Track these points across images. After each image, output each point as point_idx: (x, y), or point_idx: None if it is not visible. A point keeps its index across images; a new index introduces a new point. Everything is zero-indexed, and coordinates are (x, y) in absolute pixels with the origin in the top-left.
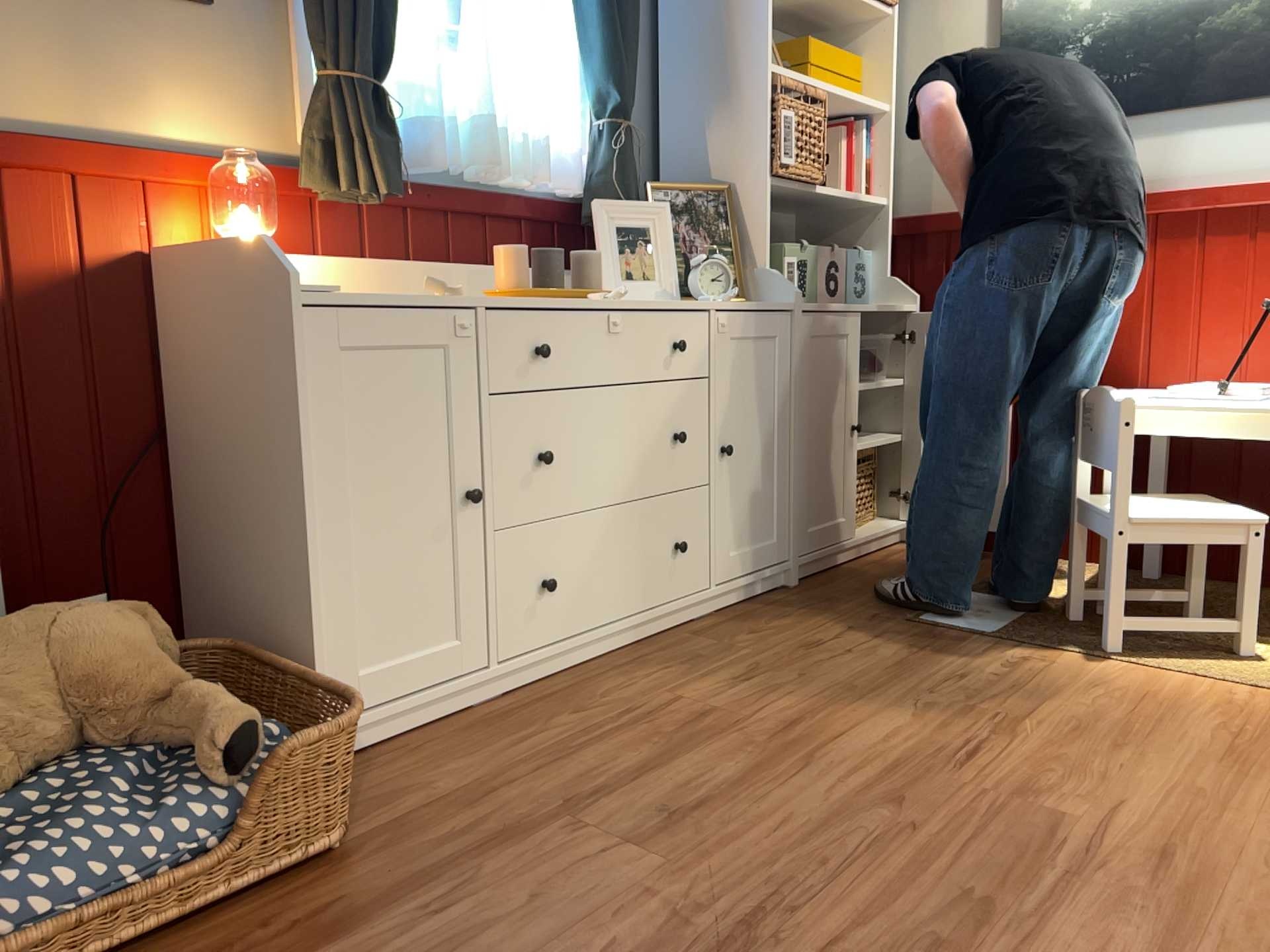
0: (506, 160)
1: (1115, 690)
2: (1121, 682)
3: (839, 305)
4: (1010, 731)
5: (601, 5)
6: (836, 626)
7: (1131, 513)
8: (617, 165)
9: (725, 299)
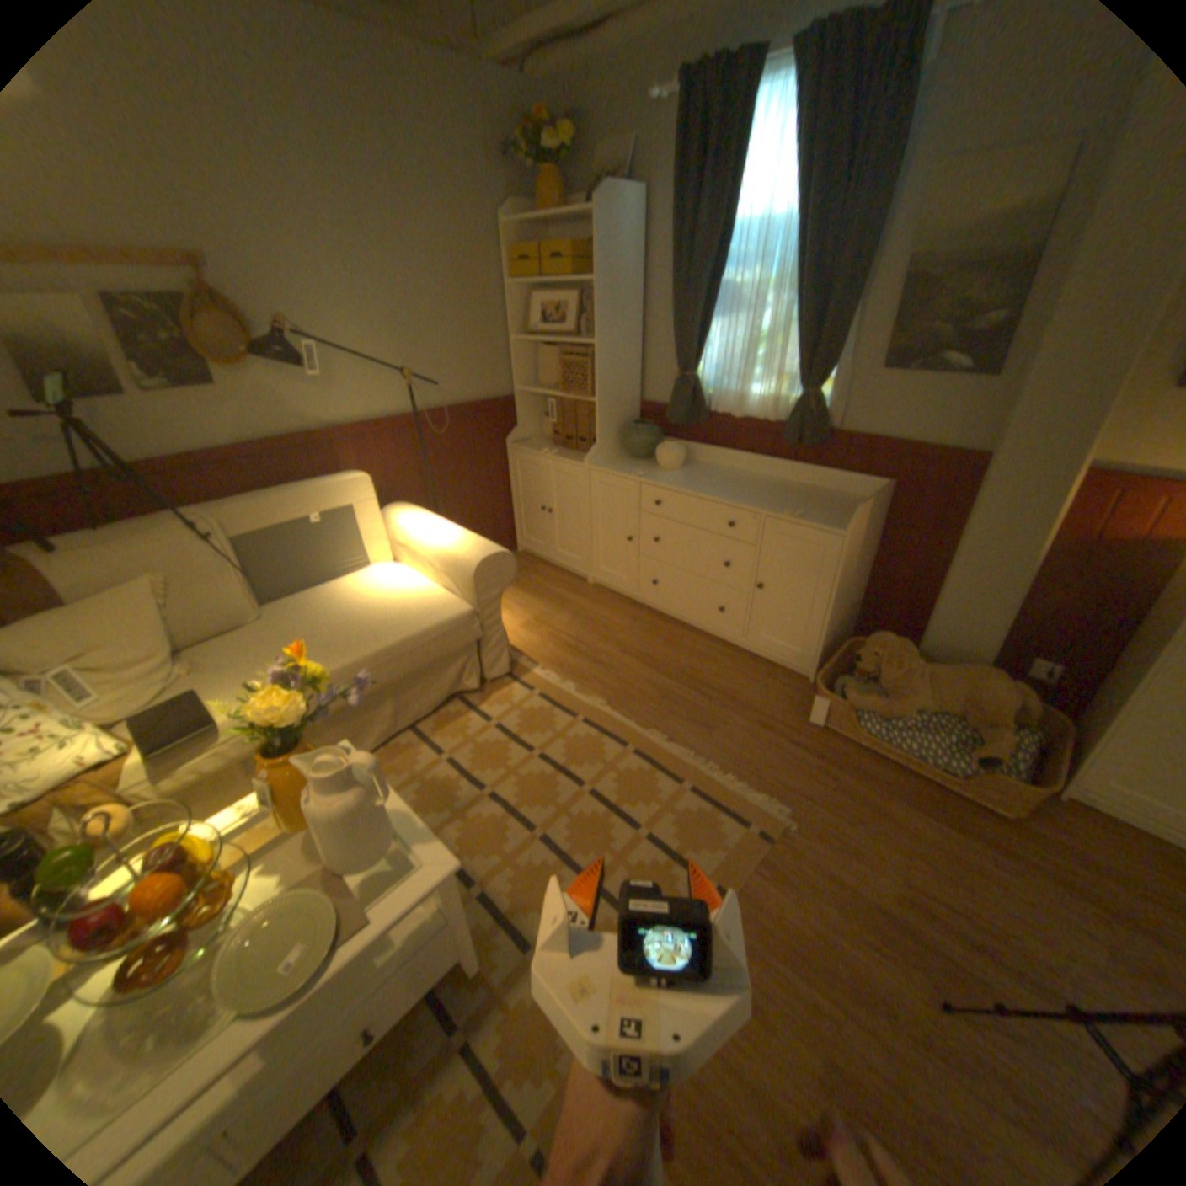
0: None
1: None
2: None
3: None
4: None
5: None
6: None
7: None
8: None
9: None
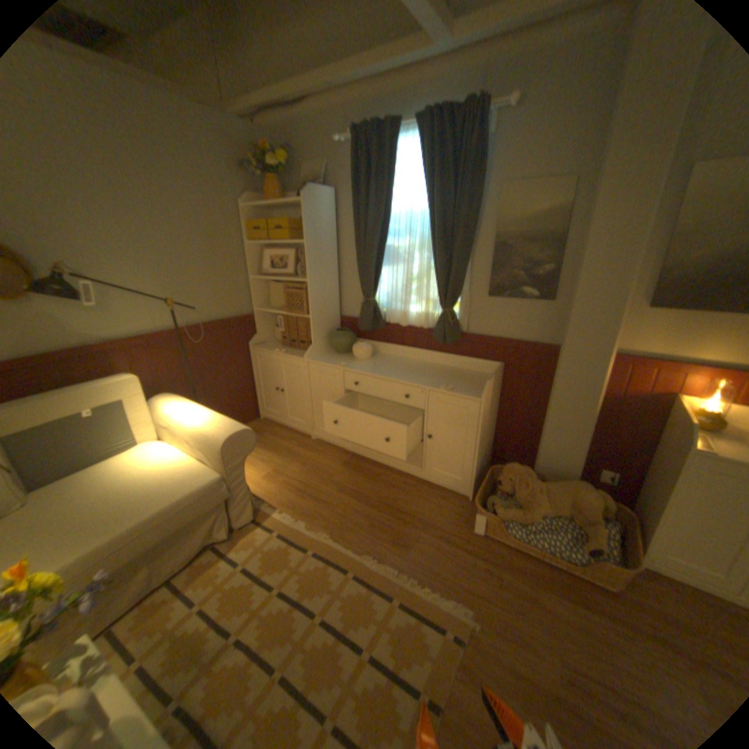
0: None
1: None
2: None
3: None
4: None
5: None
6: None
7: None
8: None
9: None
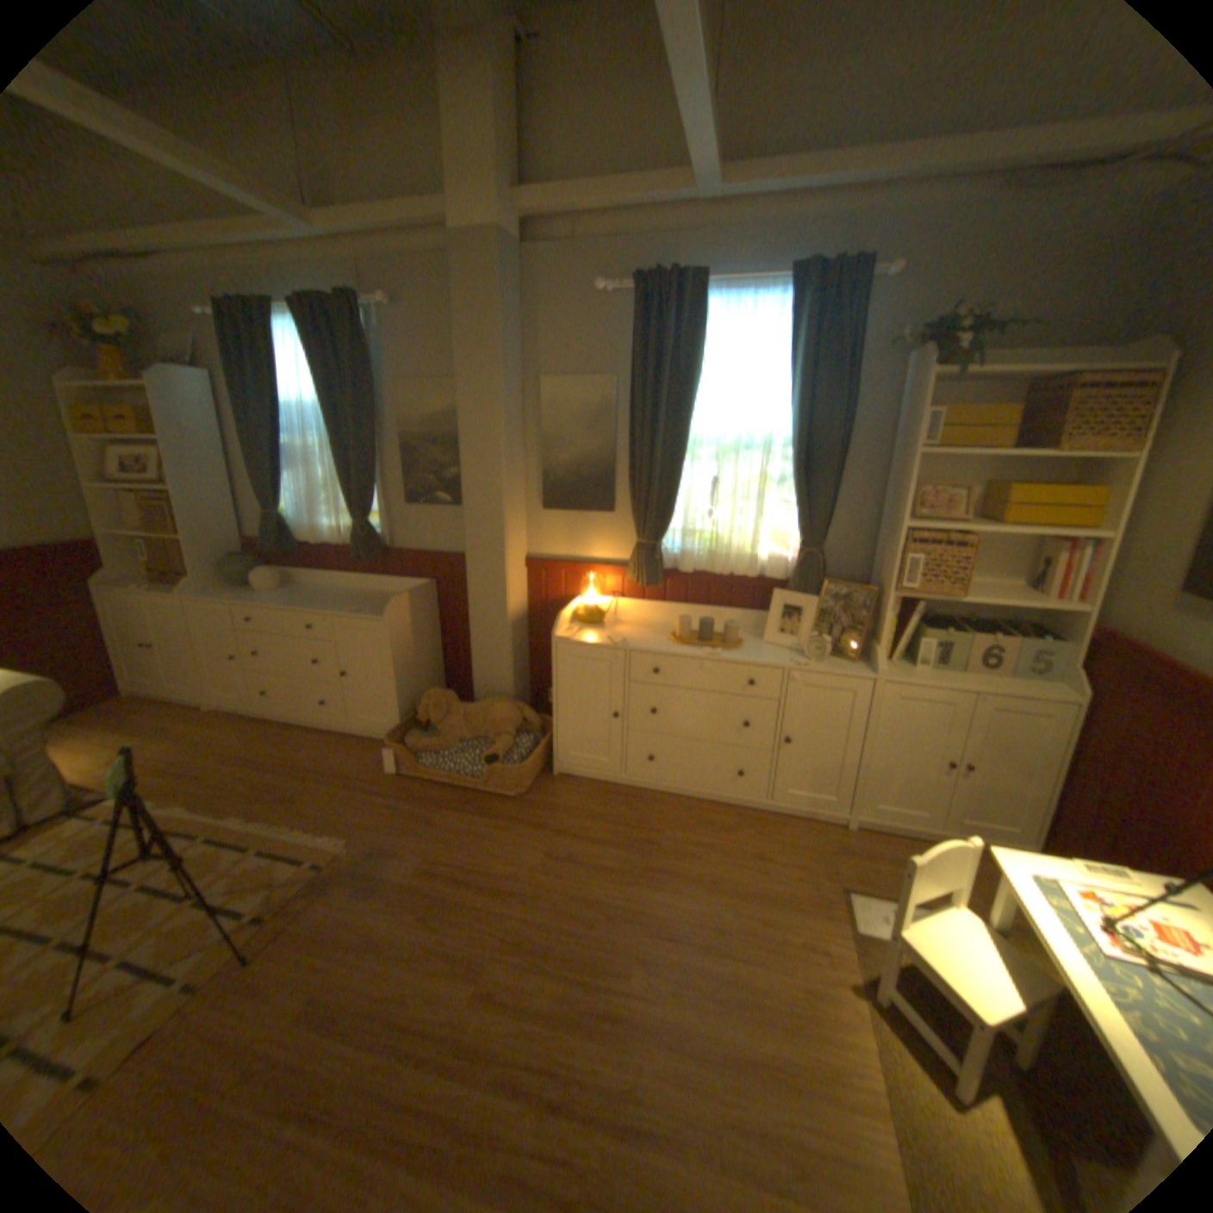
0: (742, 563)
1: (811, 1006)
2: (828, 1010)
3: (974, 682)
4: (711, 955)
5: (795, 491)
6: (802, 863)
7: (916, 937)
8: (796, 572)
9: (816, 663)
